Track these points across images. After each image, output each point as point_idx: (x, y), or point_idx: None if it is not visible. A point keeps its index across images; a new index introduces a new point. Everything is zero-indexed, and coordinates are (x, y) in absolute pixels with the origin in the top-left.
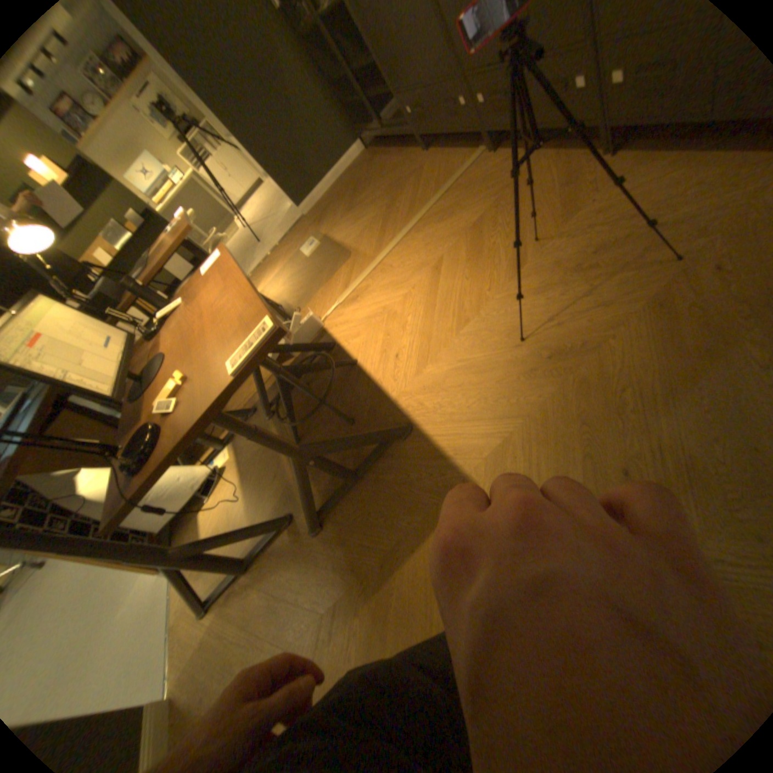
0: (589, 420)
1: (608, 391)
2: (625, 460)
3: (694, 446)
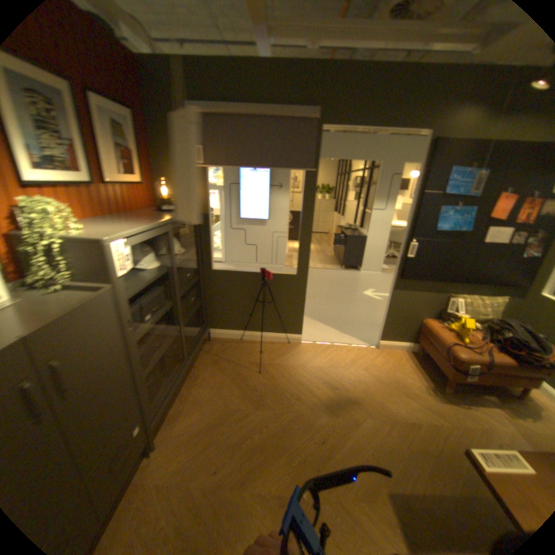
0: (315, 471)
1: (298, 474)
2: (319, 448)
3: (299, 434)
